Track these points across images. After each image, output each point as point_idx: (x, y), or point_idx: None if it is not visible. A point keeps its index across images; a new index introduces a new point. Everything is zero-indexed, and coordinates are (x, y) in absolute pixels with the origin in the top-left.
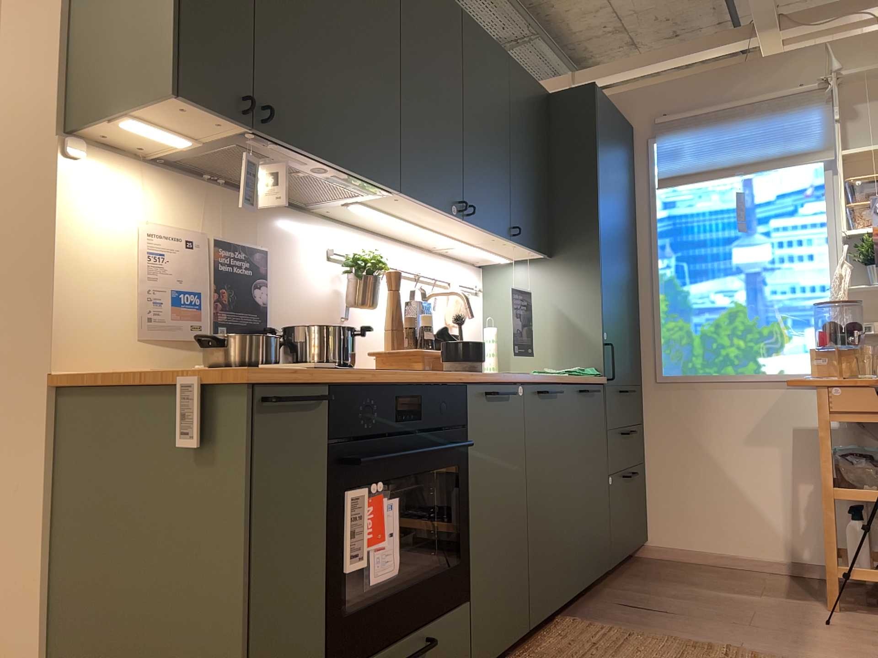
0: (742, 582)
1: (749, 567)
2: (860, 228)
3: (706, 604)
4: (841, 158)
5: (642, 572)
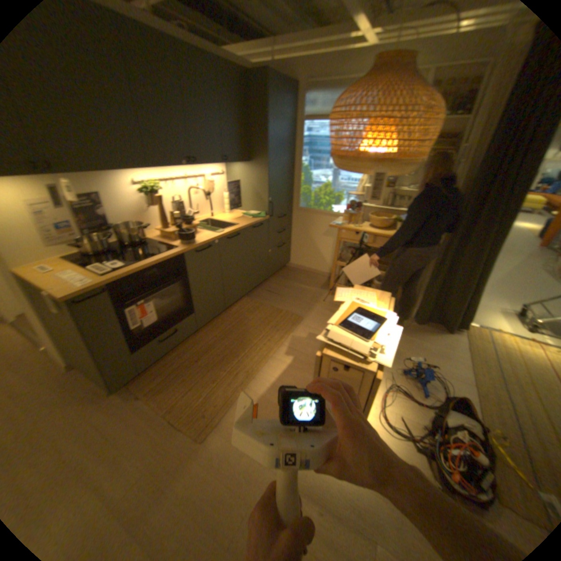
0: (310, 281)
1: (317, 273)
2: None
3: (293, 291)
4: None
5: (282, 275)
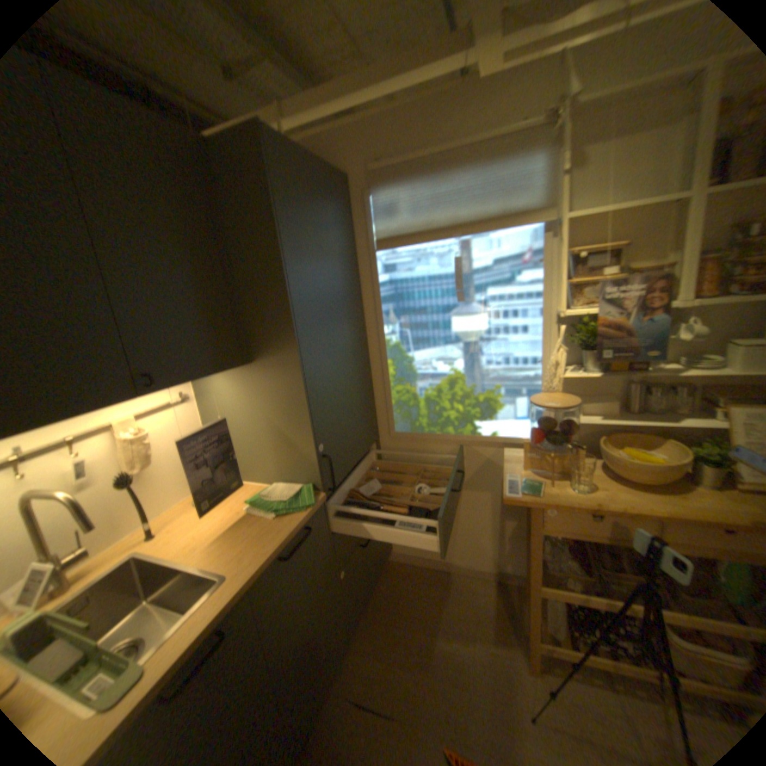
0: (460, 610)
1: (466, 575)
2: (582, 305)
3: (428, 682)
4: (569, 219)
5: (384, 602)
